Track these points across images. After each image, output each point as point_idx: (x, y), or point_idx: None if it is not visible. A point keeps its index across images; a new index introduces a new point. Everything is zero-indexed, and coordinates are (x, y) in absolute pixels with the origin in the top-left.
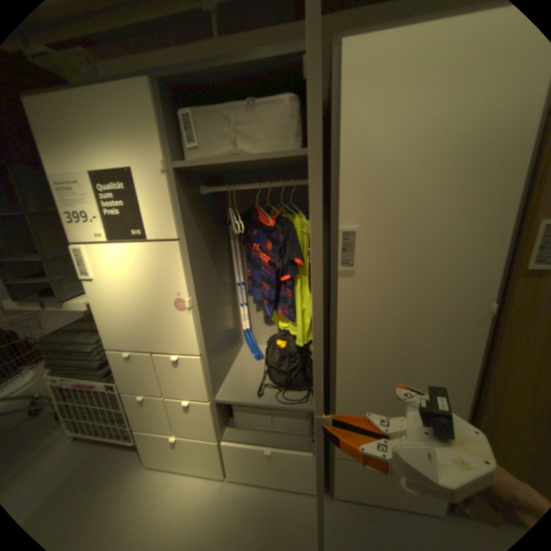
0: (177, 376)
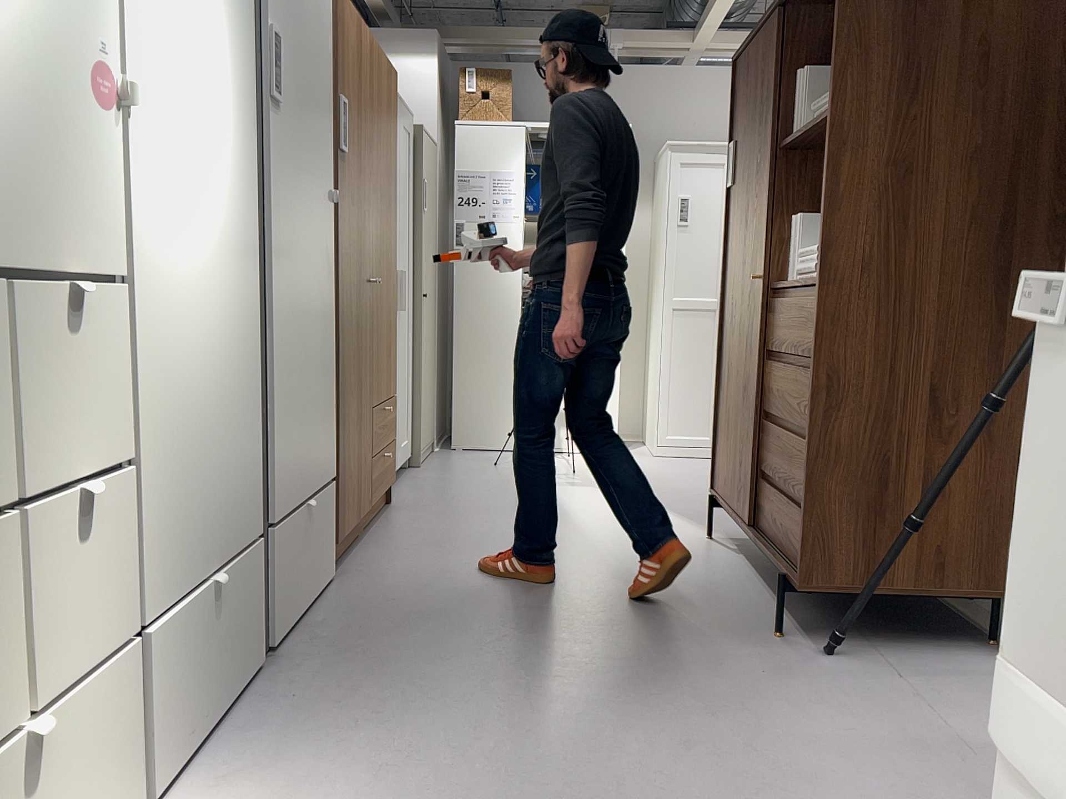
0: (65, 372)
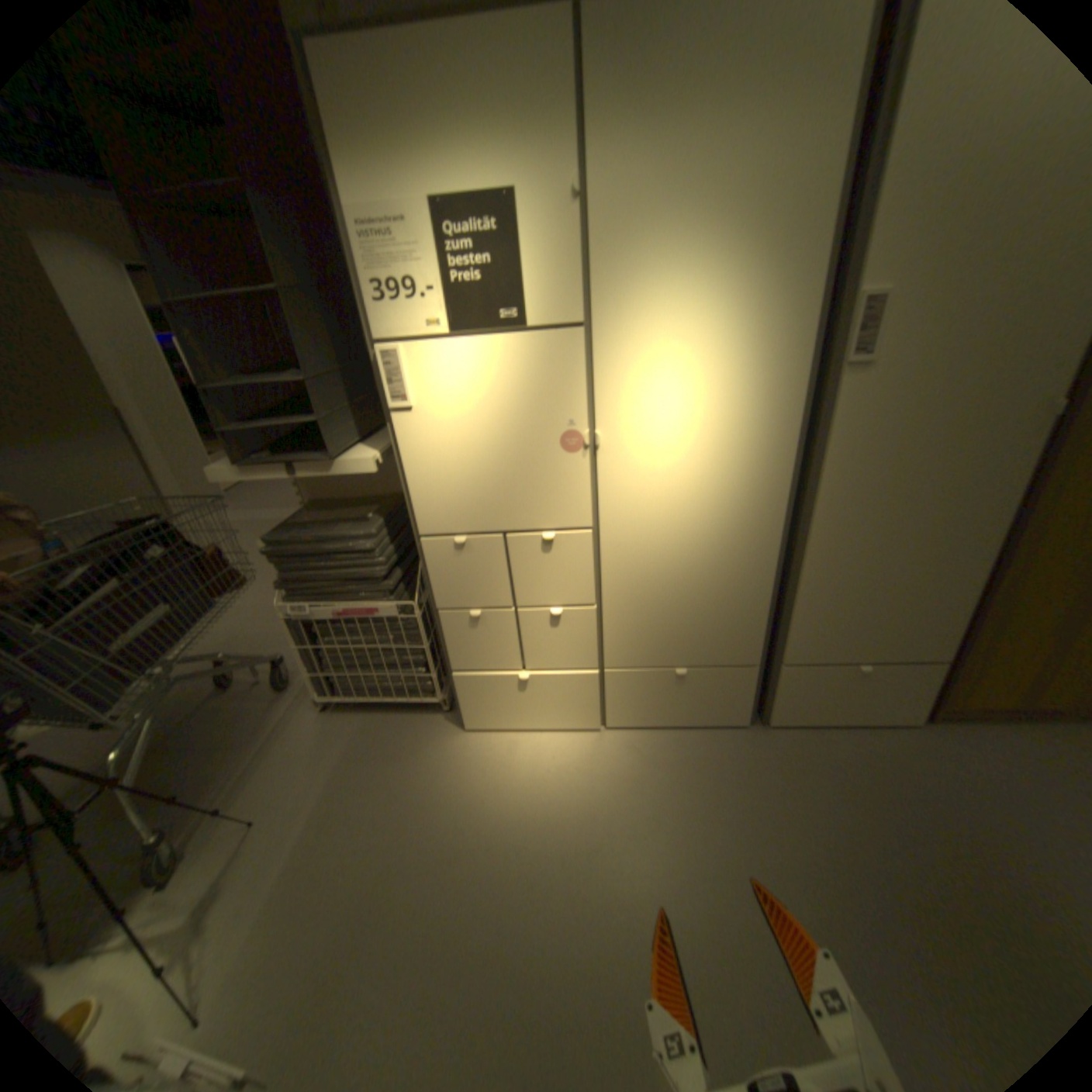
0: (548, 567)
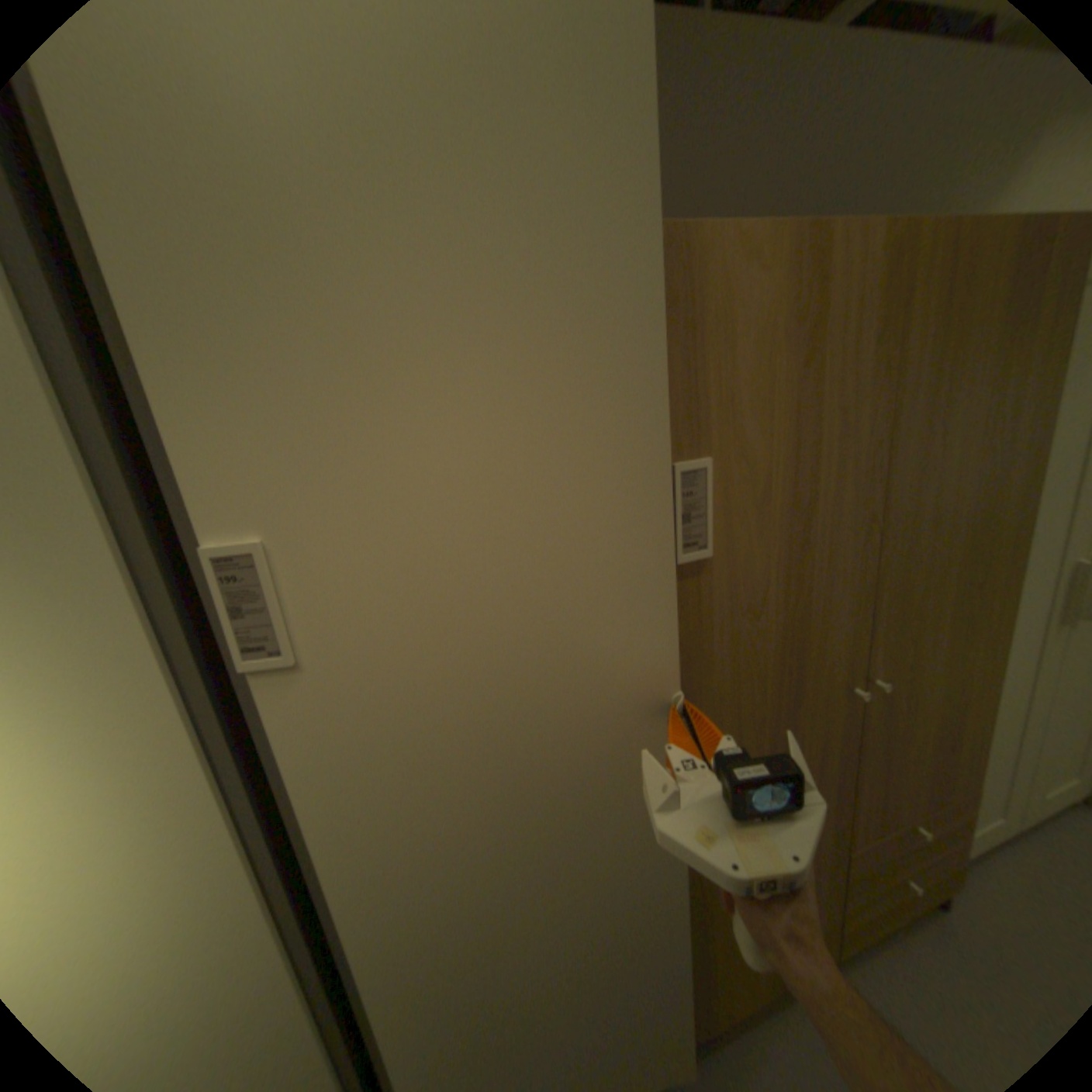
0: None
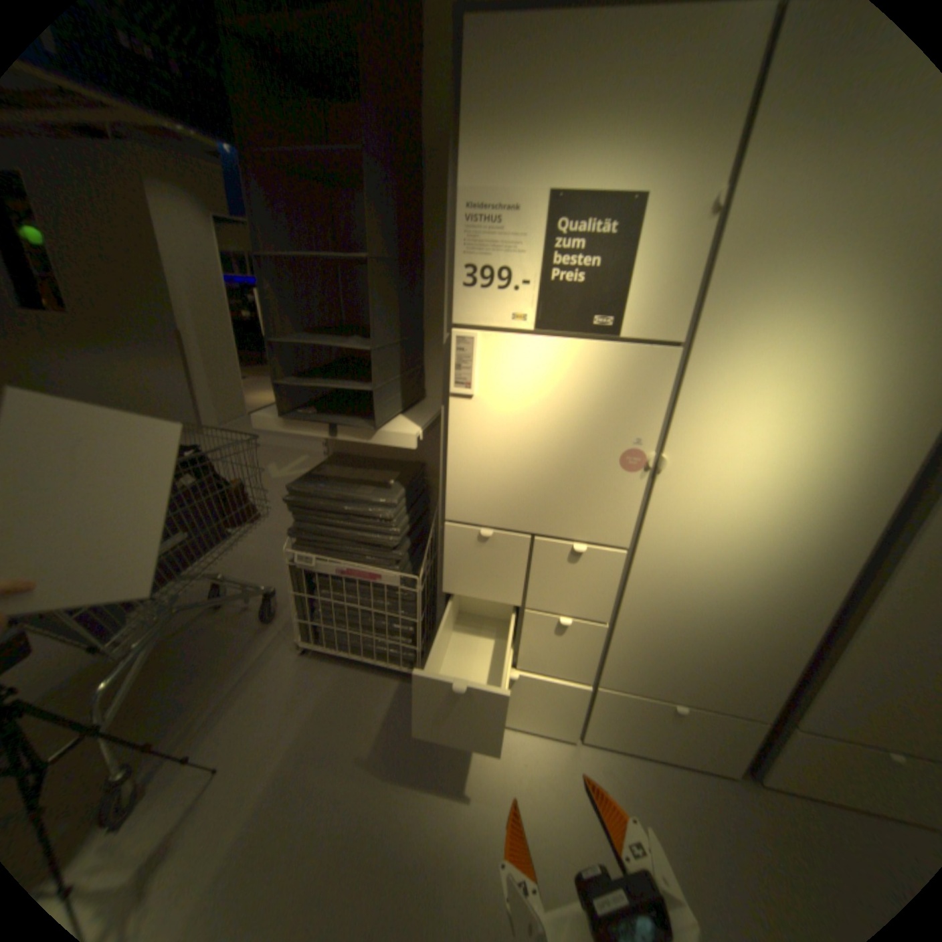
0: (571, 577)
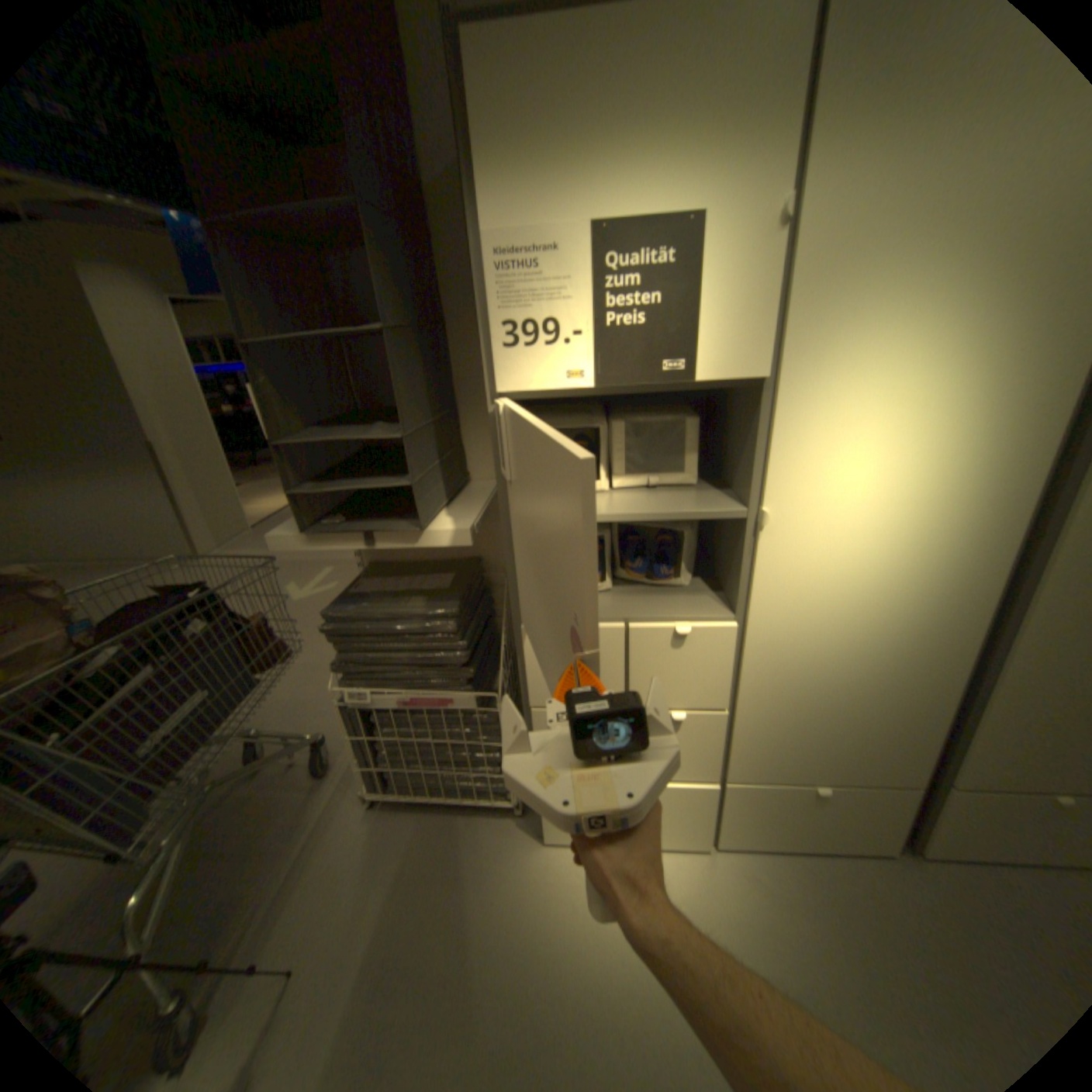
0: (677, 665)
